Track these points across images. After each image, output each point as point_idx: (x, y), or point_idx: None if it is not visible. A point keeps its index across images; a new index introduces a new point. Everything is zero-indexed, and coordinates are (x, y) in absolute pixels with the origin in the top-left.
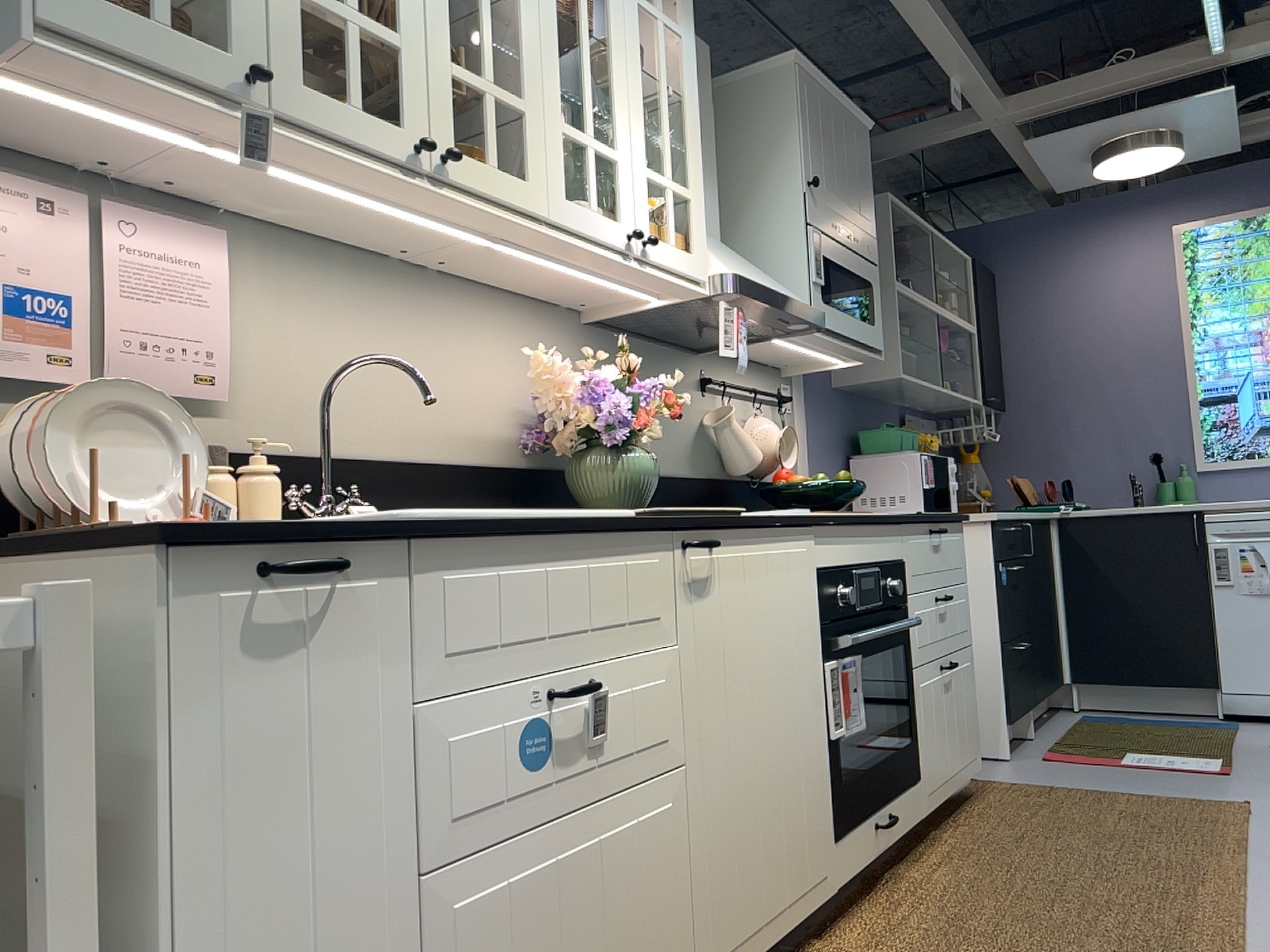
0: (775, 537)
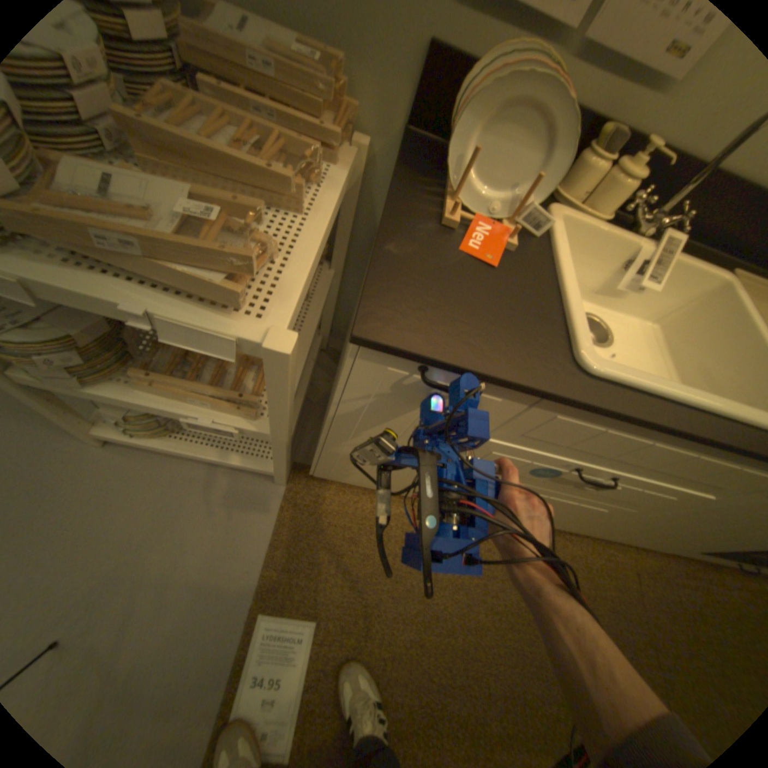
0: None
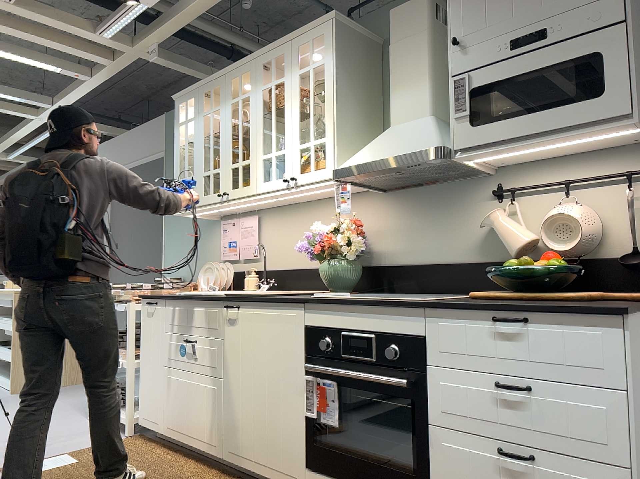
0: (271, 307)
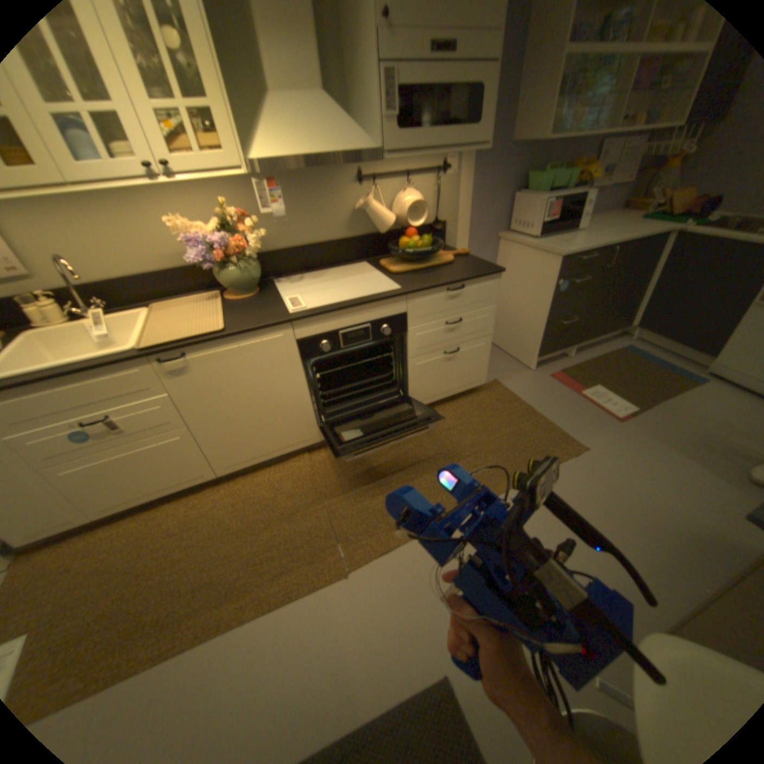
0: (246, 339)
